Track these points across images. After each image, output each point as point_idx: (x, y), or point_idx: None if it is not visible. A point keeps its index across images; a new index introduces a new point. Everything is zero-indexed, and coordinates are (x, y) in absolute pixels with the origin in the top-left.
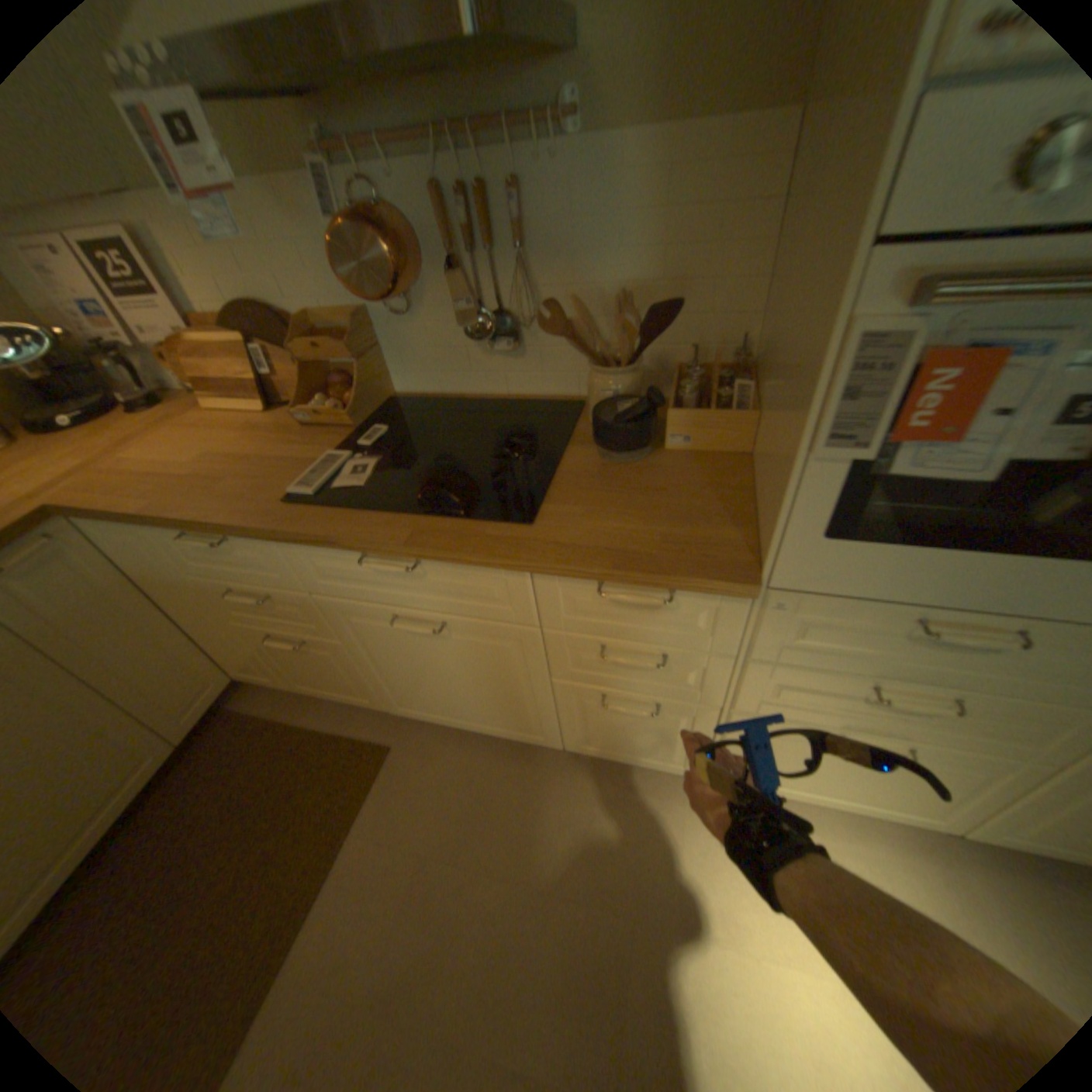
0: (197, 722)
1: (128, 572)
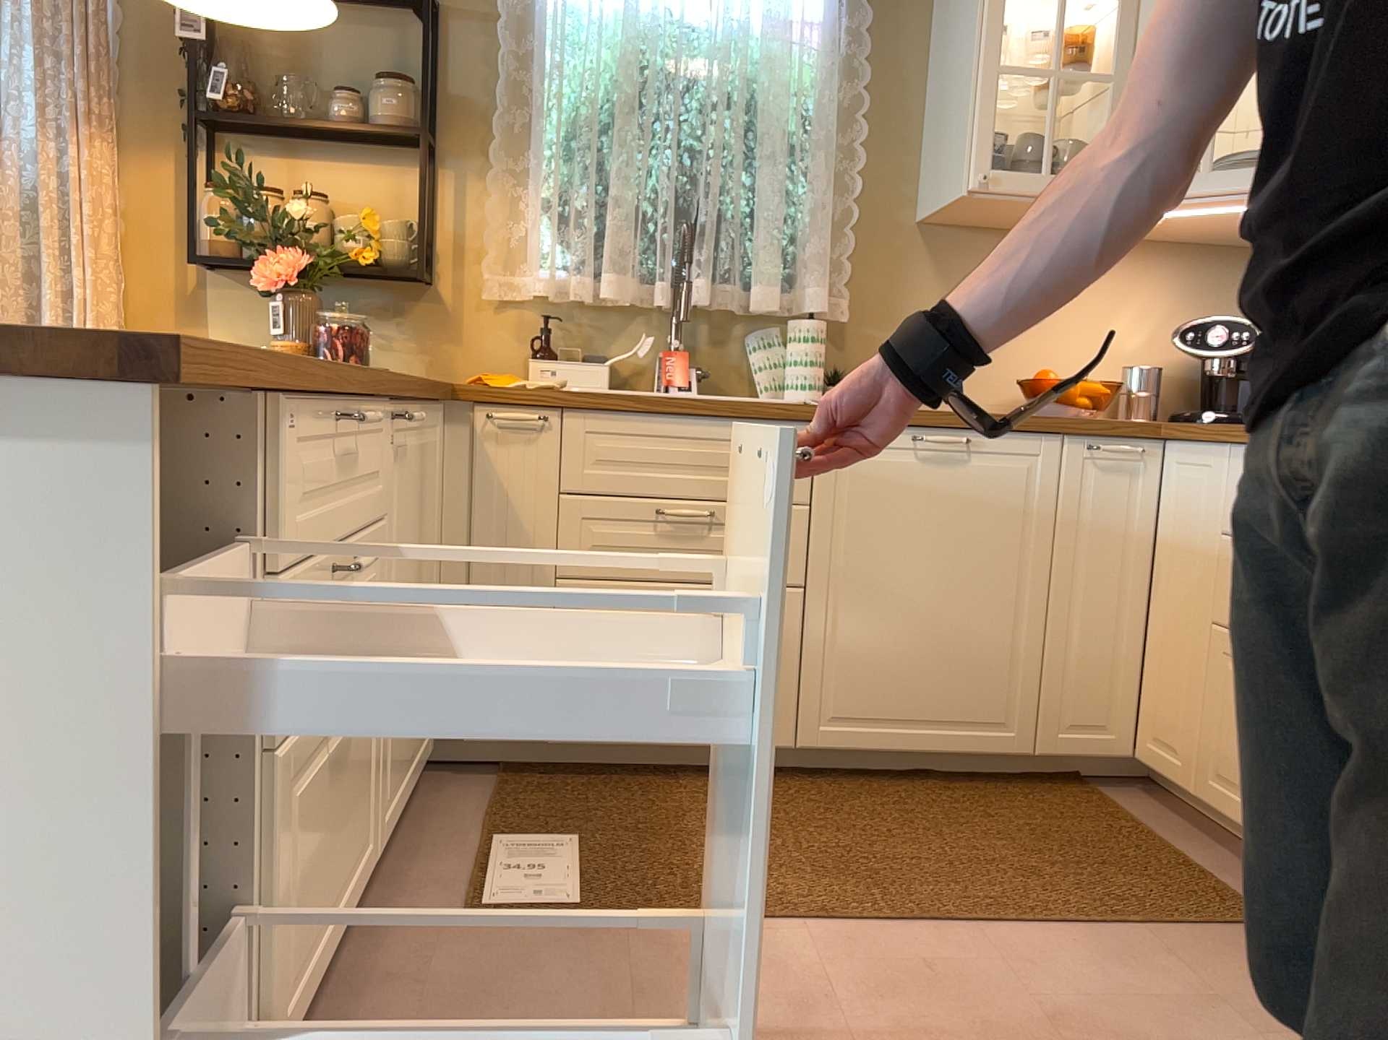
0: (1071, 755)
1: (1165, 530)
